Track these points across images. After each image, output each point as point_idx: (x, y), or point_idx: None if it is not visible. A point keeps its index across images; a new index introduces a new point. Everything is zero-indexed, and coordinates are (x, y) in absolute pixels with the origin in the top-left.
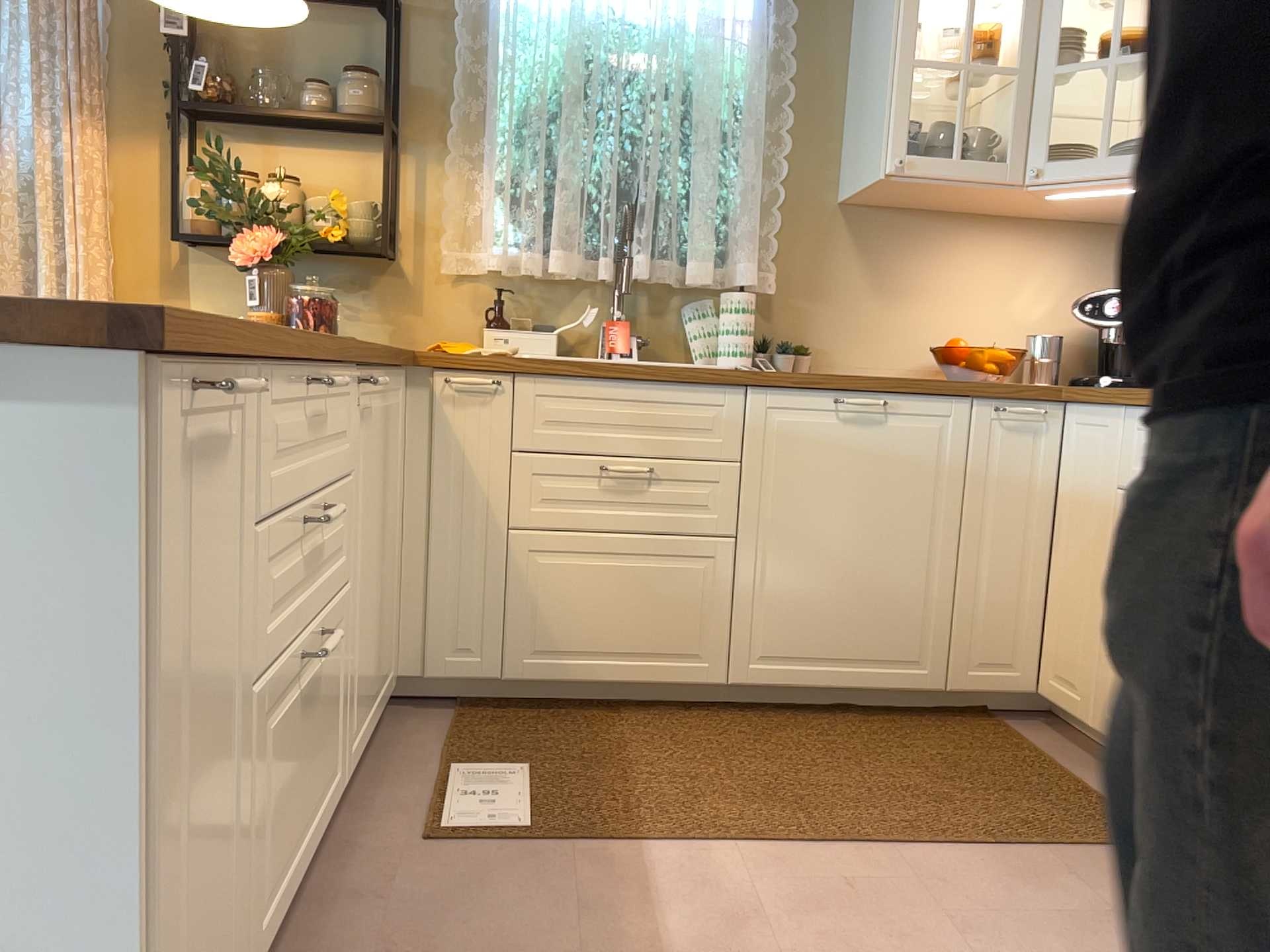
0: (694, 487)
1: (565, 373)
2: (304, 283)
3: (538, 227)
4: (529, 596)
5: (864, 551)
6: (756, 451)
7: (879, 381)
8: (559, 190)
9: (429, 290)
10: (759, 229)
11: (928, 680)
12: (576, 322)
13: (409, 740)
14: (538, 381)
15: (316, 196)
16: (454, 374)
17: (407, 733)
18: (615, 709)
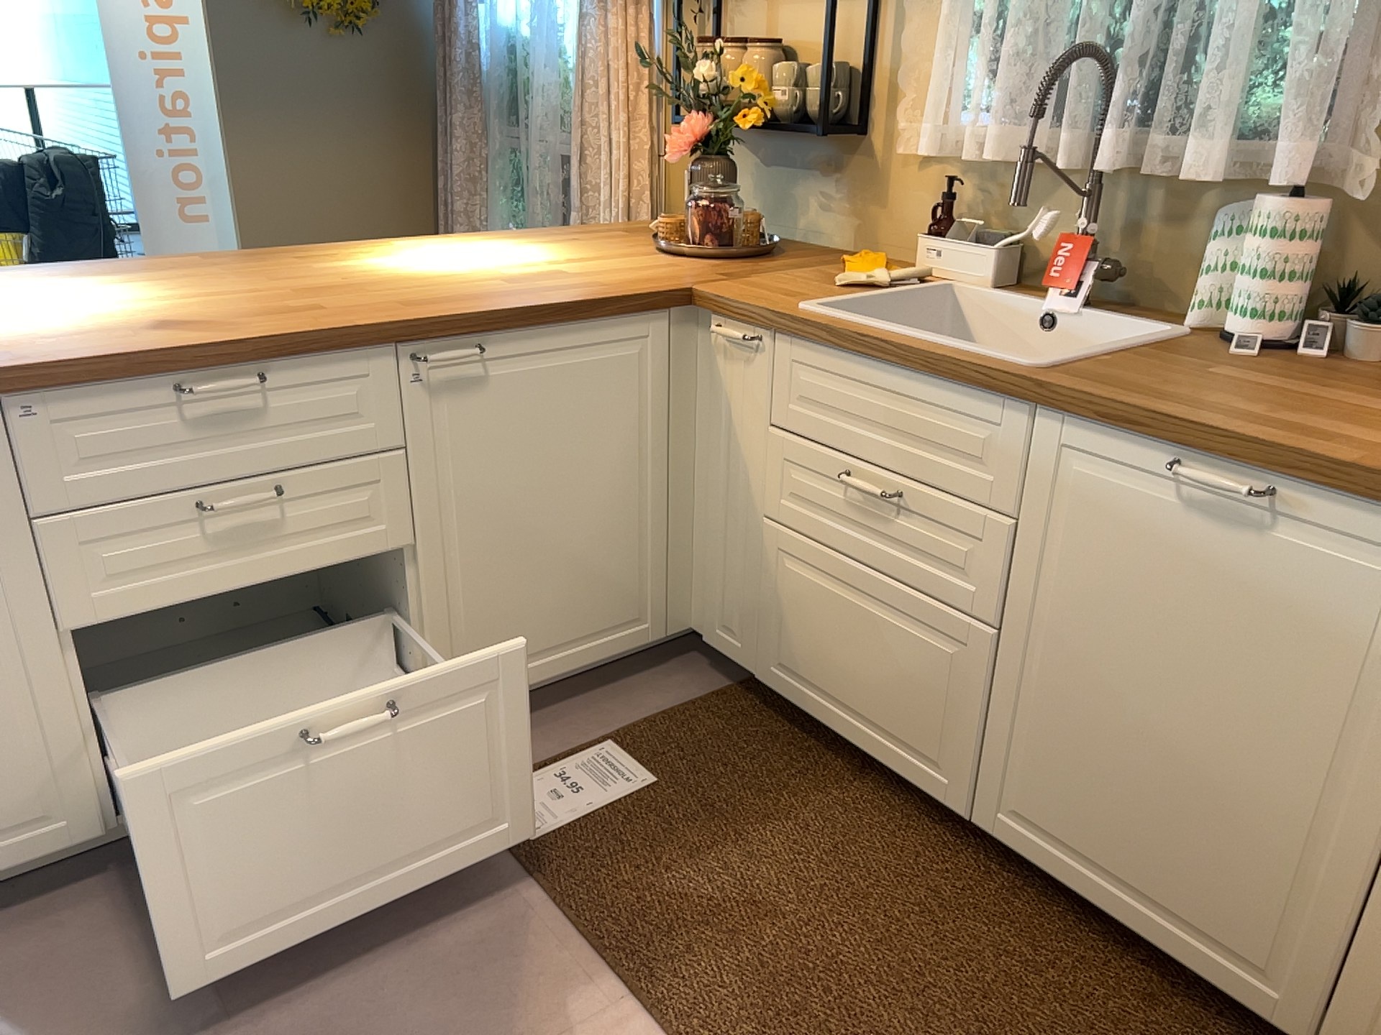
0: (949, 535)
1: (815, 339)
2: (787, 165)
3: (986, 91)
4: (778, 598)
5: (1188, 739)
6: (1035, 511)
7: (1258, 449)
8: (1013, 32)
9: (891, 178)
10: (1378, 68)
11: (1274, 1011)
12: (1021, 236)
13: (641, 696)
14: (795, 344)
15: (800, 58)
16: (726, 320)
17: (655, 687)
18: (868, 769)
